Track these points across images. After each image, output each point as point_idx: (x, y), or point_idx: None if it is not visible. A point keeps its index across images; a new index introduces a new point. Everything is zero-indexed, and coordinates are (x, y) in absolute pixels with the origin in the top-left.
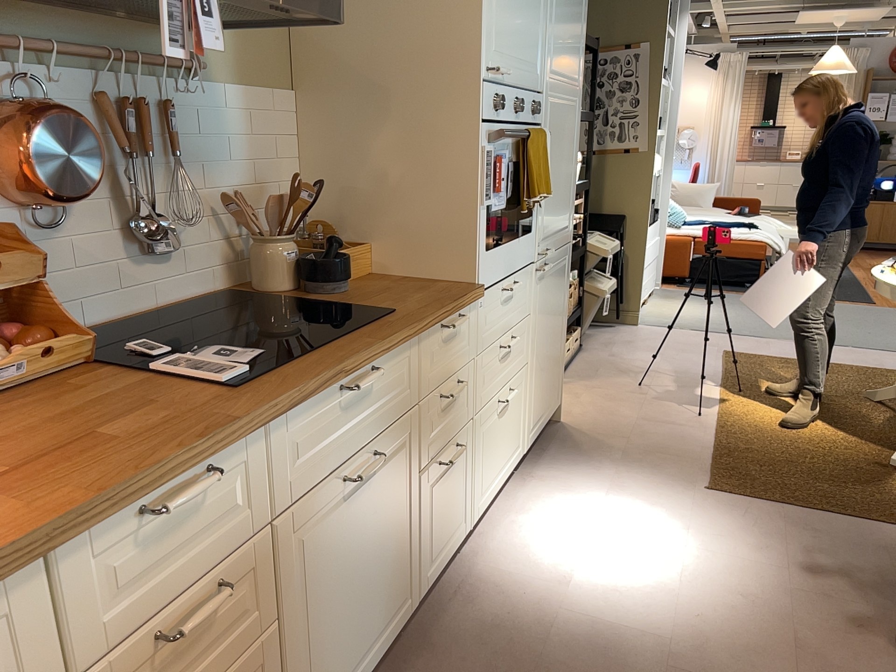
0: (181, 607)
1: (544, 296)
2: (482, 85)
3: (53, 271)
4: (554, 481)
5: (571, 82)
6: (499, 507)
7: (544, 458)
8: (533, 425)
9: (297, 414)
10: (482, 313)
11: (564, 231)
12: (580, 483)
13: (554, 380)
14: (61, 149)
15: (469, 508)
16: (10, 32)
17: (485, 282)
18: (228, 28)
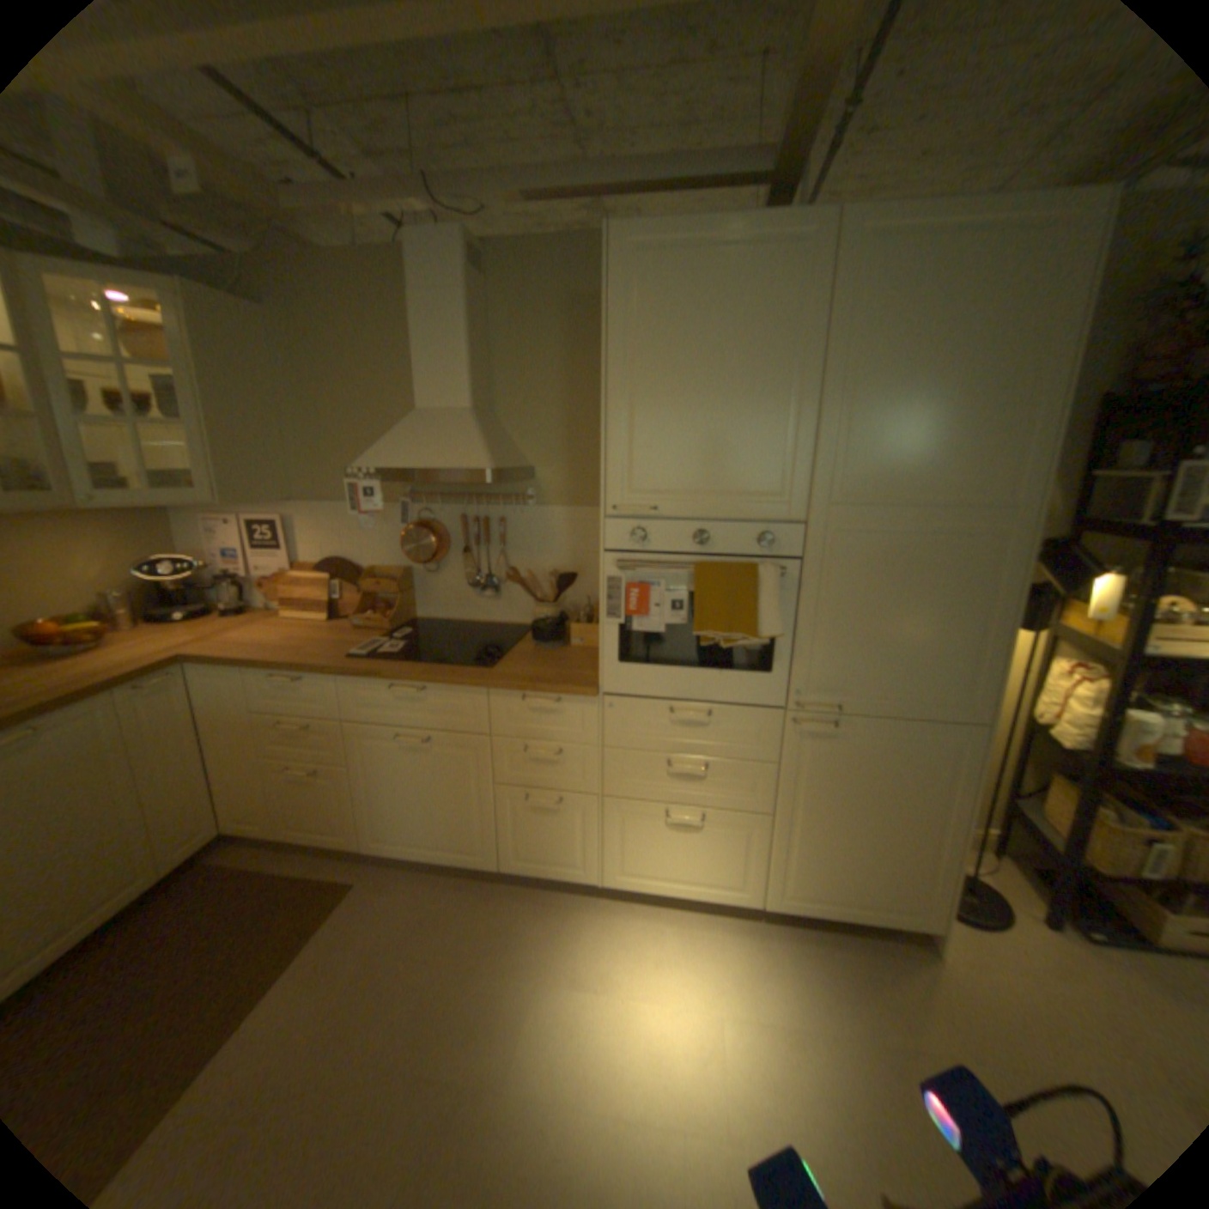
0: (290, 722)
1: (835, 762)
2: (613, 517)
3: (433, 591)
4: (766, 967)
5: (970, 497)
6: (682, 920)
7: (816, 951)
8: (801, 898)
9: (356, 683)
10: (616, 715)
11: (944, 702)
12: (777, 995)
13: (908, 890)
14: (411, 541)
15: (597, 870)
16: (425, 491)
17: (617, 688)
18: (558, 471)
